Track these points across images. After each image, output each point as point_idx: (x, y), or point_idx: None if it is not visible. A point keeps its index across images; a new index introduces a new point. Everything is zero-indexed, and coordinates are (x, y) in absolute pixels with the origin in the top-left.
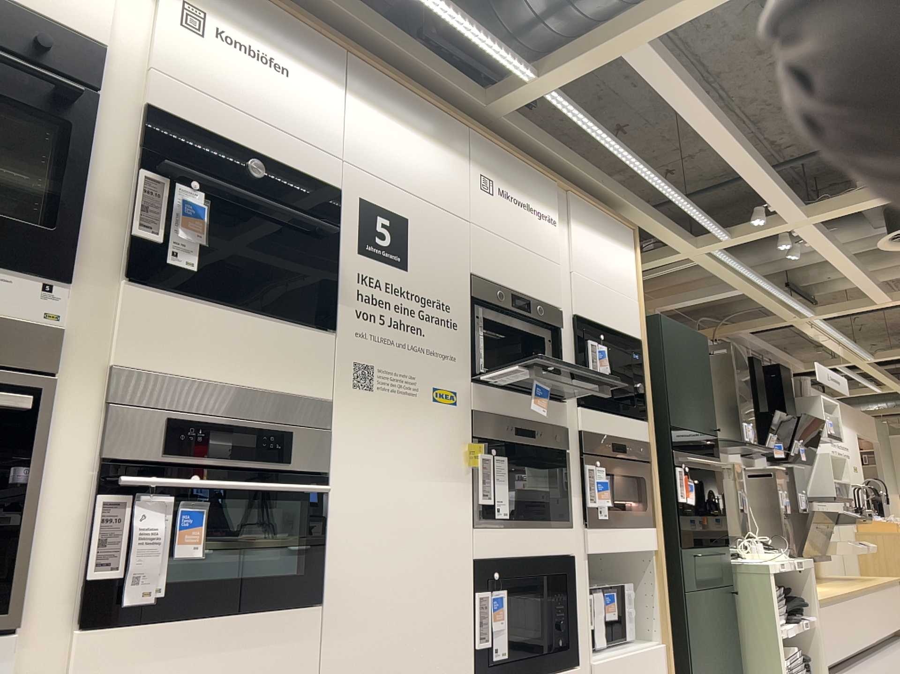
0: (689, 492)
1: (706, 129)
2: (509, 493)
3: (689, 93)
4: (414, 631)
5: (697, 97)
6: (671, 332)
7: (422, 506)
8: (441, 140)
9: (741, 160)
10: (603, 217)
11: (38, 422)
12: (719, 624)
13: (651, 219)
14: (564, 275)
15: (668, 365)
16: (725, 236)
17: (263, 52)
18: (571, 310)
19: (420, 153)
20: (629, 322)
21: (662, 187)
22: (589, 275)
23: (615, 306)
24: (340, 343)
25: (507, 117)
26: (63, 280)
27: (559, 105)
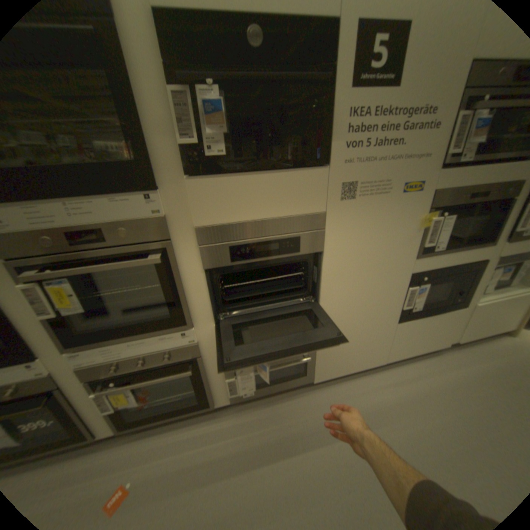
0: None
1: None
2: (450, 236)
3: None
4: (368, 307)
5: None
6: None
7: (382, 255)
8: None
9: None
10: None
11: (171, 260)
12: None
13: None
14: None
15: None
16: None
17: None
18: None
19: None
20: None
21: None
22: None
23: None
24: (332, 172)
25: None
26: (153, 188)
27: None
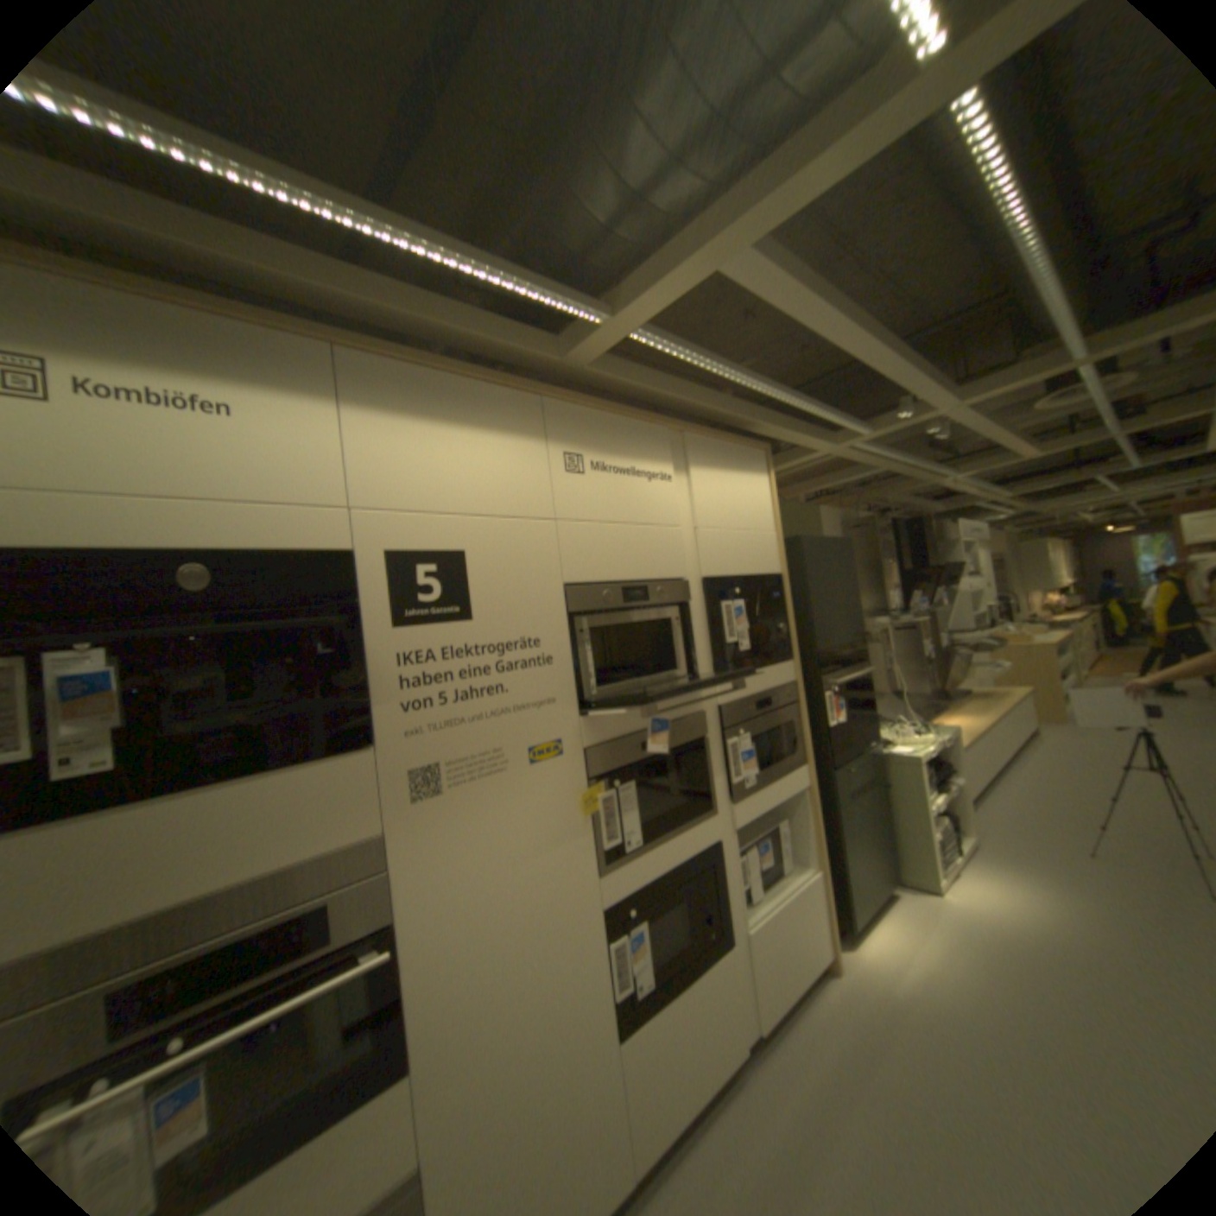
0: (841, 713)
1: (844, 335)
2: (640, 819)
3: (818, 299)
4: (536, 1030)
5: (831, 300)
6: (815, 550)
7: (530, 892)
8: (500, 427)
9: (890, 360)
10: (729, 448)
11: None
12: (875, 823)
13: (787, 430)
14: (687, 537)
15: (813, 589)
16: (870, 430)
17: (174, 390)
18: (699, 574)
19: (471, 456)
20: (768, 560)
21: (796, 400)
22: (718, 525)
23: (751, 549)
24: (384, 757)
25: (593, 364)
26: None
27: (652, 340)
